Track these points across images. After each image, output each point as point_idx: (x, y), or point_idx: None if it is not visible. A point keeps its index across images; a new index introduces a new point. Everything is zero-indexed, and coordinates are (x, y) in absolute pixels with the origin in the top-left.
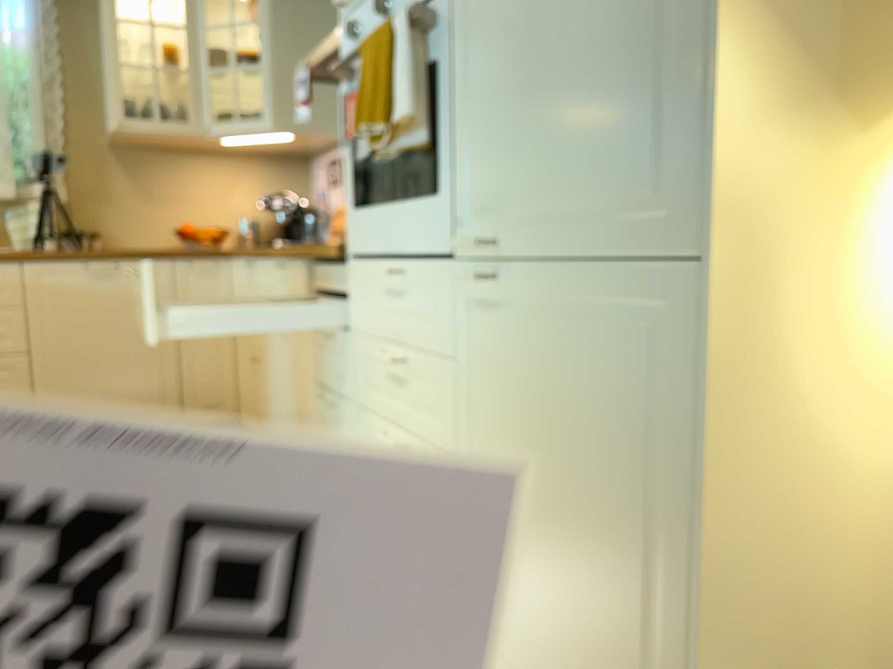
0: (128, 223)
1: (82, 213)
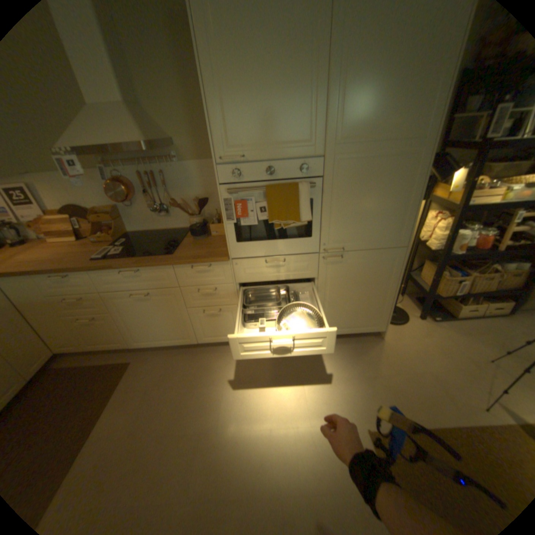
0: None
1: None
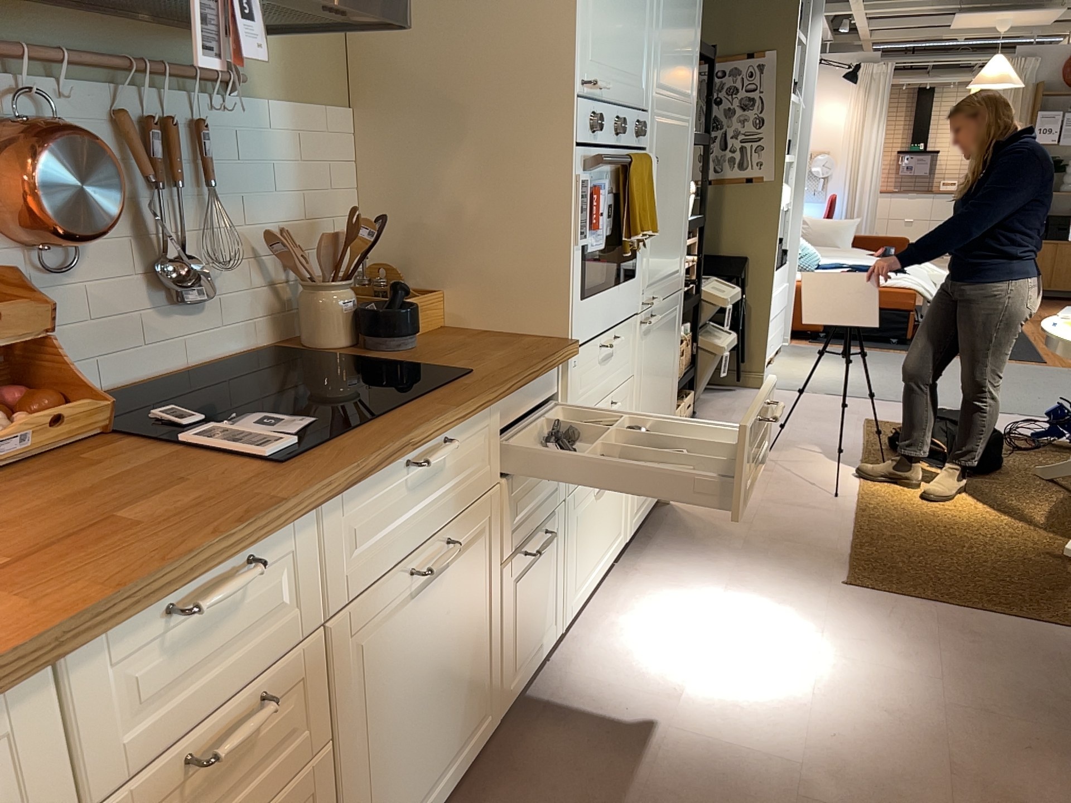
0: None
1: None
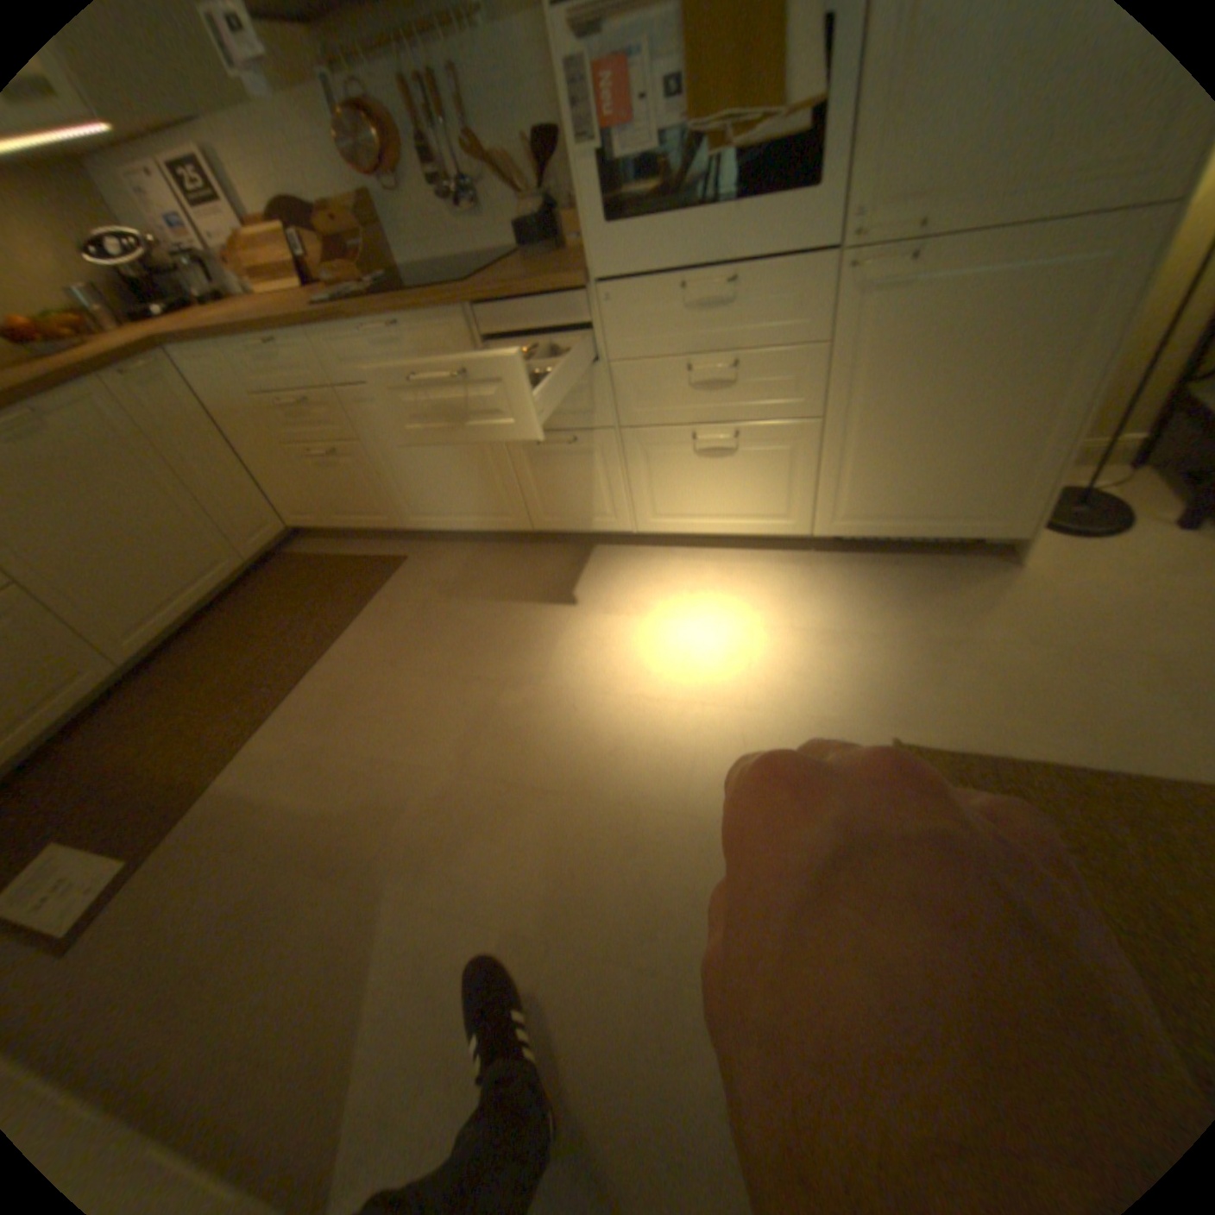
0: None
1: None
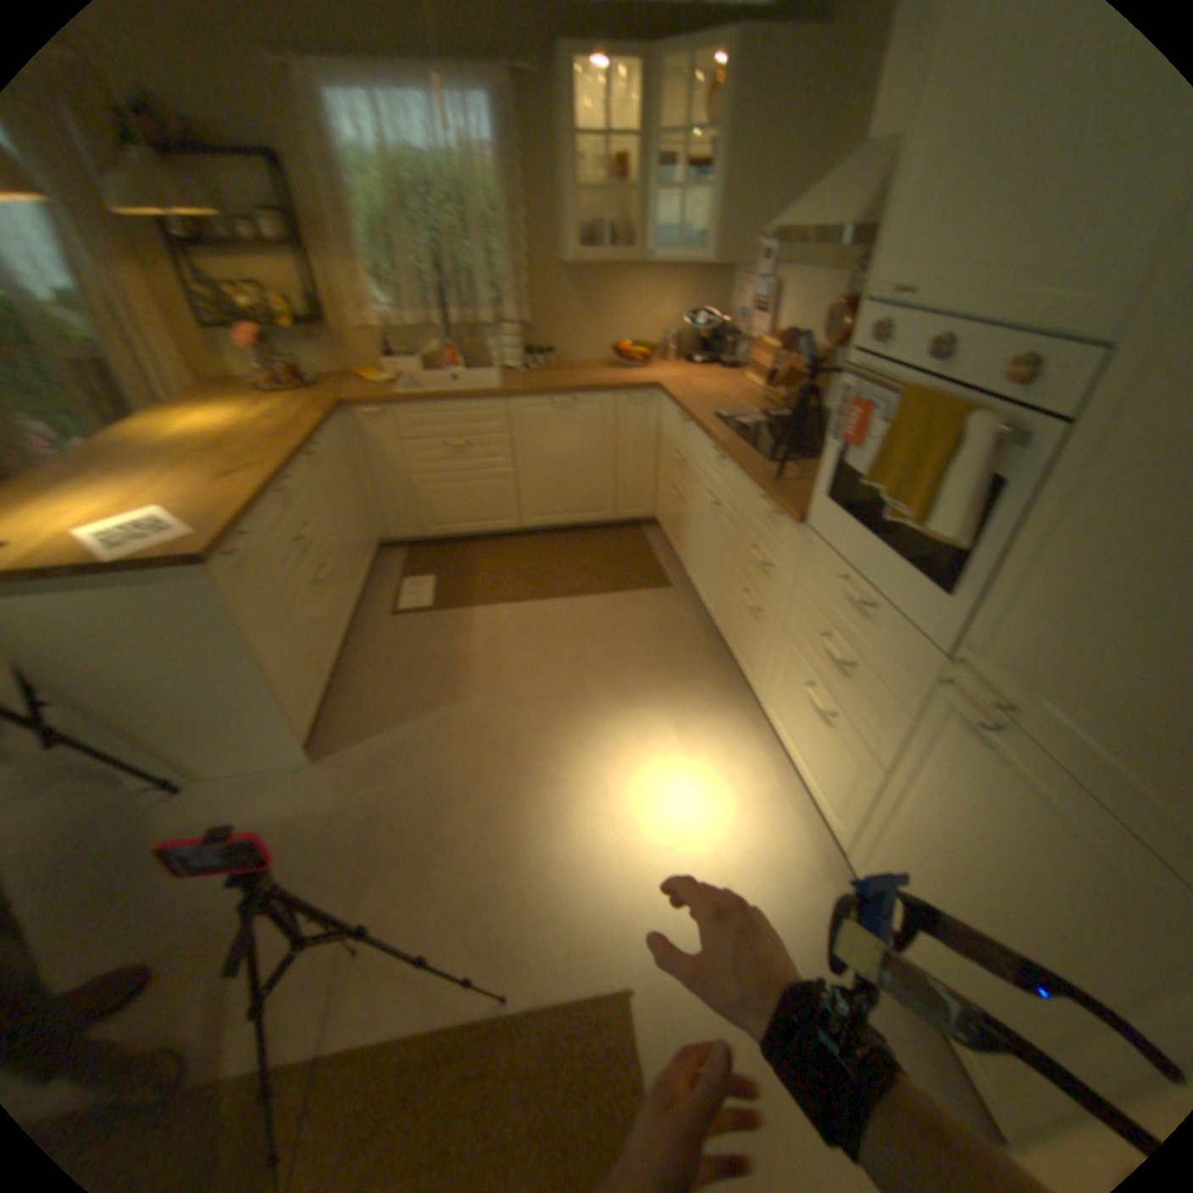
0: (577, 340)
1: (543, 332)
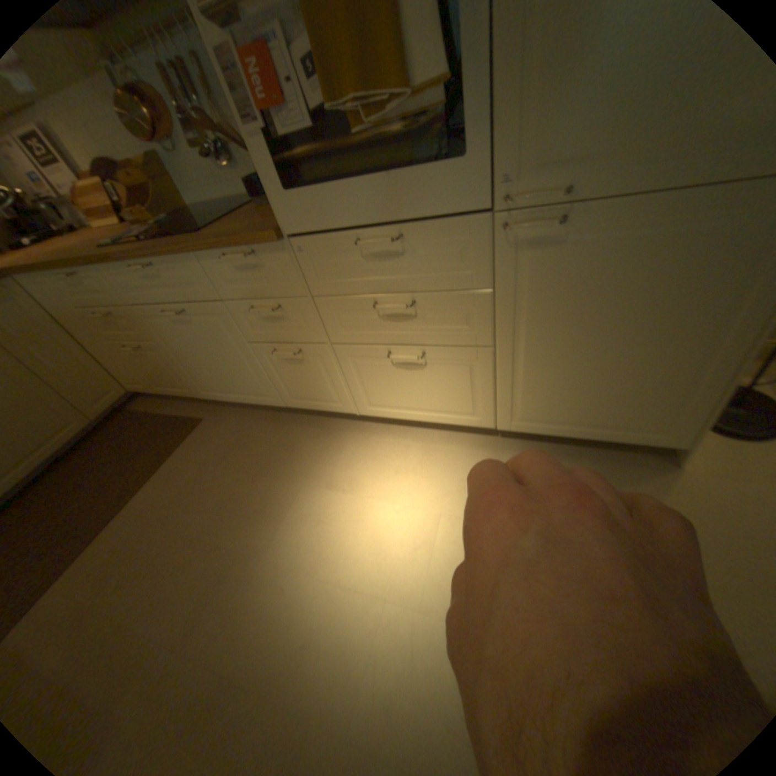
0: None
1: None
